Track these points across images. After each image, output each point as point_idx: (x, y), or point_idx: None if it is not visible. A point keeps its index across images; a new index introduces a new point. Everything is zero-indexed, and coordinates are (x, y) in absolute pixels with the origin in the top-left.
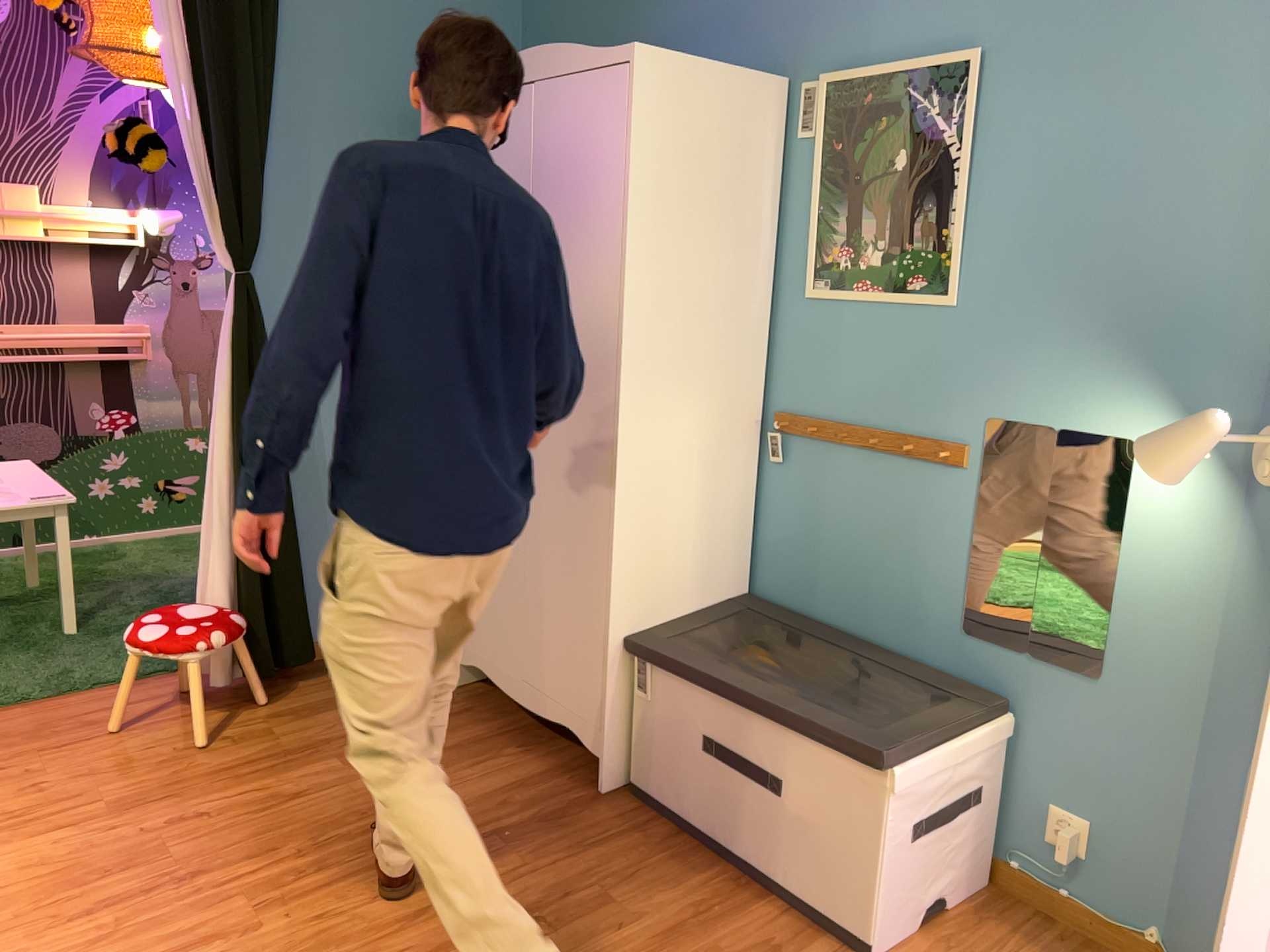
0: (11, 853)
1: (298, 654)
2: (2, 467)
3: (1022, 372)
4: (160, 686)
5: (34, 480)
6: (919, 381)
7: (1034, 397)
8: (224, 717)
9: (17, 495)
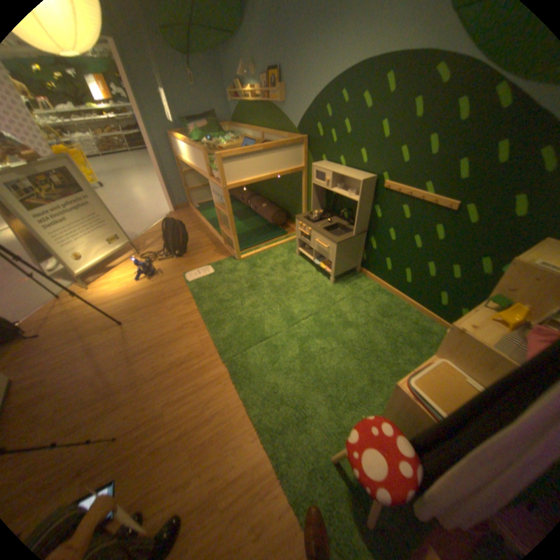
0: (246, 461)
1: None
2: None
3: None
4: None
5: None
6: None
7: None
8: None
9: None
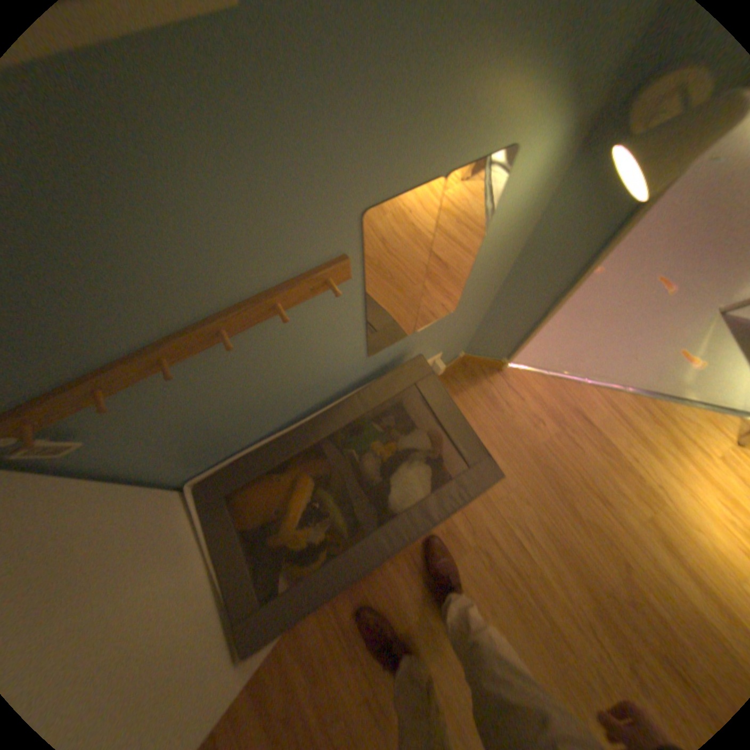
0: None
1: None
2: None
3: (404, 109)
4: None
5: None
6: (229, 219)
7: (421, 143)
8: None
9: None
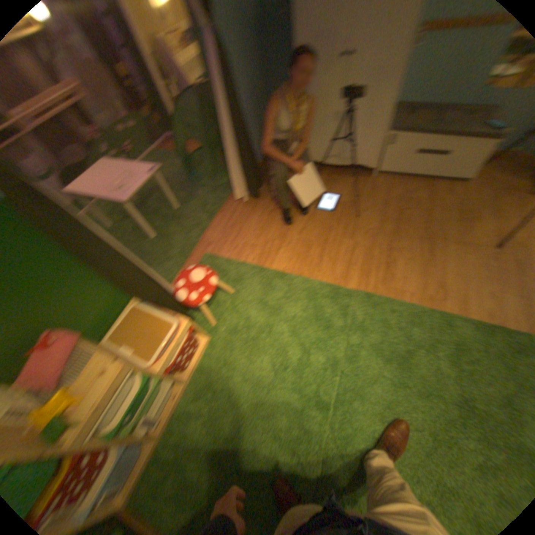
0: (279, 260)
1: (262, 180)
2: (102, 166)
3: None
4: (230, 207)
5: (127, 165)
6: None
7: None
8: (261, 206)
9: (139, 173)
